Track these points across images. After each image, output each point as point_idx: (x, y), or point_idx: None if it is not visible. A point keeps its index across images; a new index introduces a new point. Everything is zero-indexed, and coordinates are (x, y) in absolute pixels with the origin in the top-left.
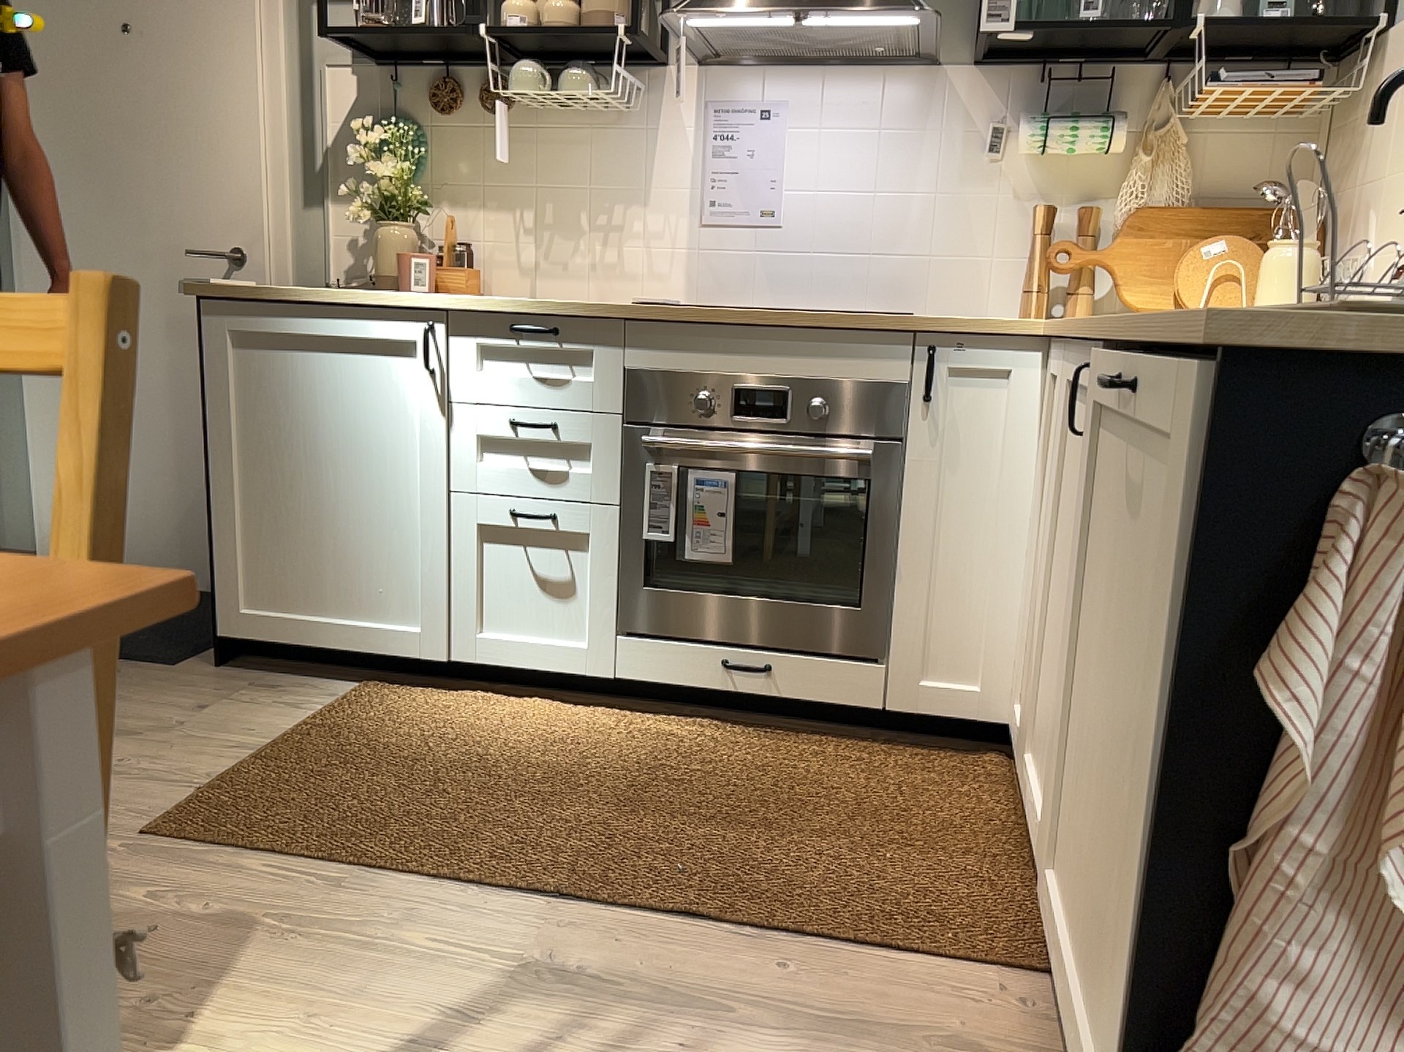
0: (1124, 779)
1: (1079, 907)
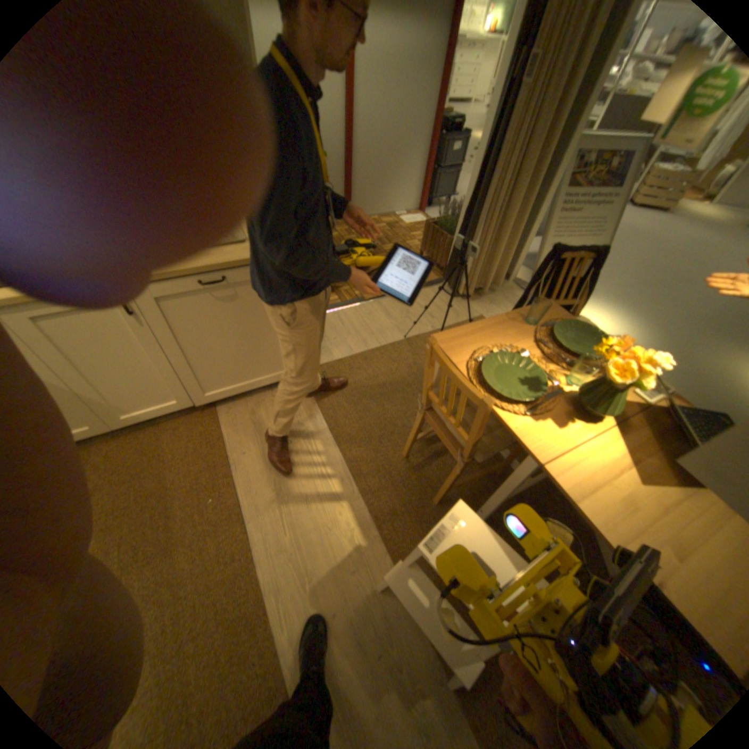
0: (243, 346)
1: (224, 385)
